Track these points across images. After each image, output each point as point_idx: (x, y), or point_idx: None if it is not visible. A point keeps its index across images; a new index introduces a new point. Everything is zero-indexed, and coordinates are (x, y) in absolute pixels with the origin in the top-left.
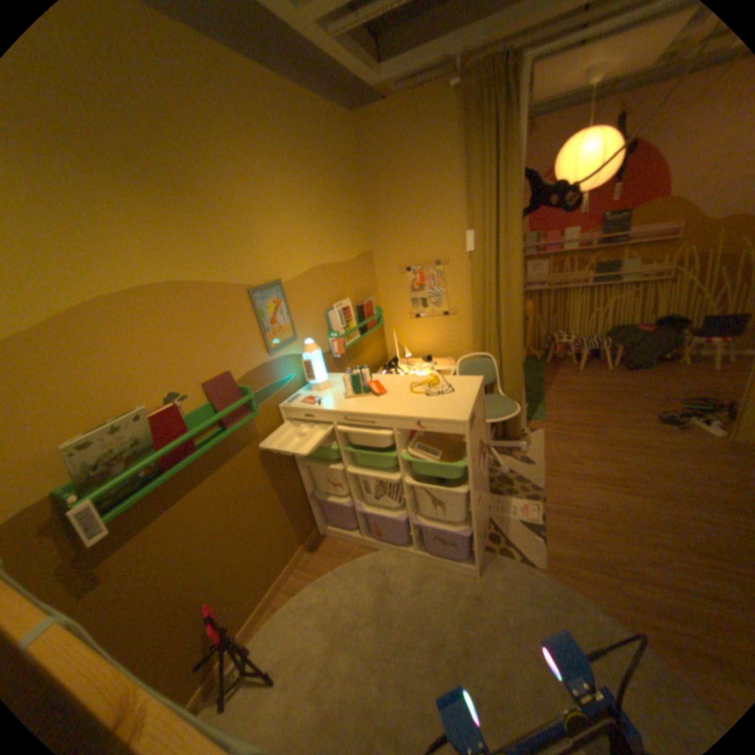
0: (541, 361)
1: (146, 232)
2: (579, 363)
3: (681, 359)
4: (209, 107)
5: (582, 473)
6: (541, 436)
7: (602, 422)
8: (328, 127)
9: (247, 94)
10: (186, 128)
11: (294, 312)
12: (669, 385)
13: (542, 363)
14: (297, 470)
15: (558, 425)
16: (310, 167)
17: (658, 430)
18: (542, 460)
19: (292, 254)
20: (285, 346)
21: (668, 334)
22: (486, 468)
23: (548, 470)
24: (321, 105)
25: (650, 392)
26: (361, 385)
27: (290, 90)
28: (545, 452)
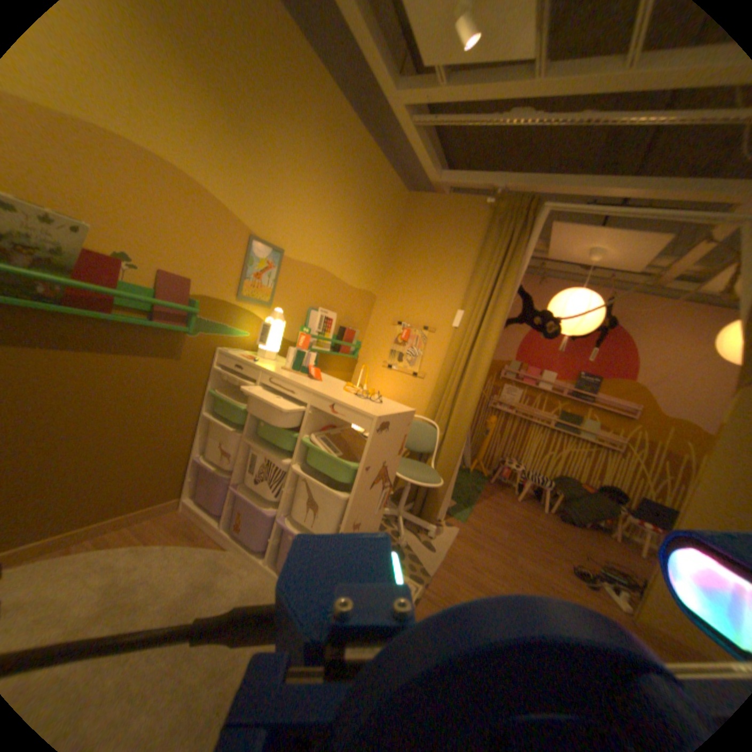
0: (487, 480)
1: (196, 133)
2: (520, 497)
3: (614, 535)
4: (301, 104)
5: (478, 582)
6: (455, 535)
7: (519, 550)
8: (386, 188)
9: (334, 120)
10: (274, 101)
11: (282, 287)
12: (595, 550)
13: (487, 481)
14: (198, 425)
15: (476, 534)
16: (357, 200)
17: (569, 581)
18: (445, 554)
19: (306, 244)
20: (256, 306)
21: (607, 504)
22: (380, 507)
23: (445, 565)
24: (387, 170)
25: (575, 548)
26: (303, 367)
27: (368, 143)
28: (450, 548)
